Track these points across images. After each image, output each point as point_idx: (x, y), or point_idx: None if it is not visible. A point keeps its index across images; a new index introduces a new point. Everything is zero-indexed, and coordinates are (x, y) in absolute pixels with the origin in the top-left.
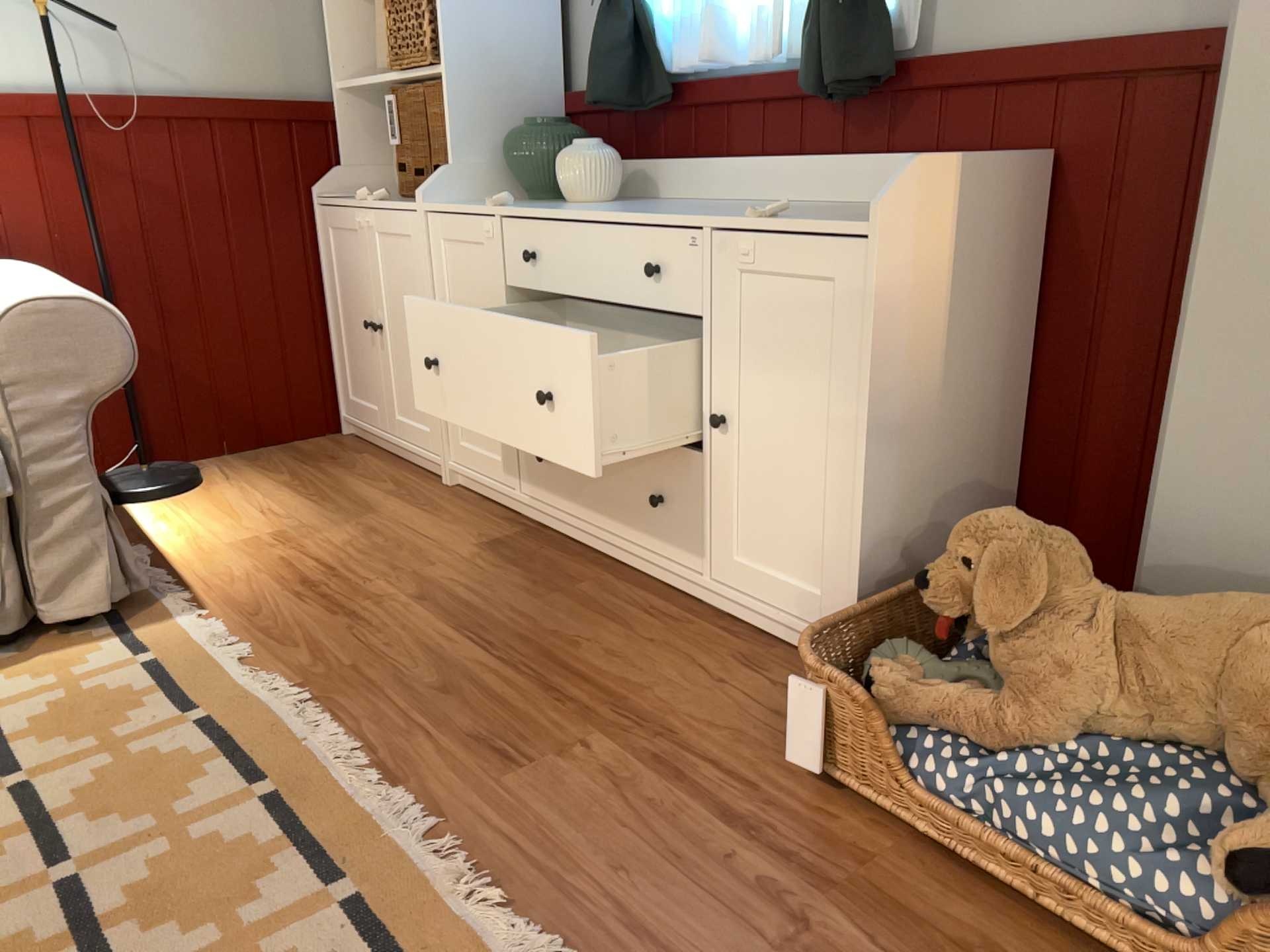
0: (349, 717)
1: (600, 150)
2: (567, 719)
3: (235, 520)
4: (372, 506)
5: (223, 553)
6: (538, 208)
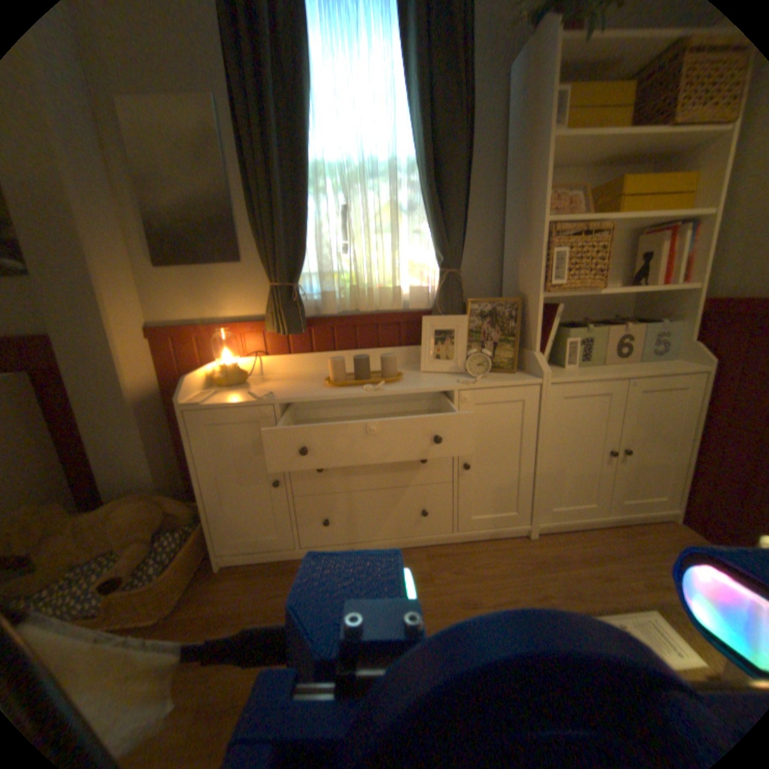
0: None
1: None
2: None
3: None
4: None
5: None
6: None
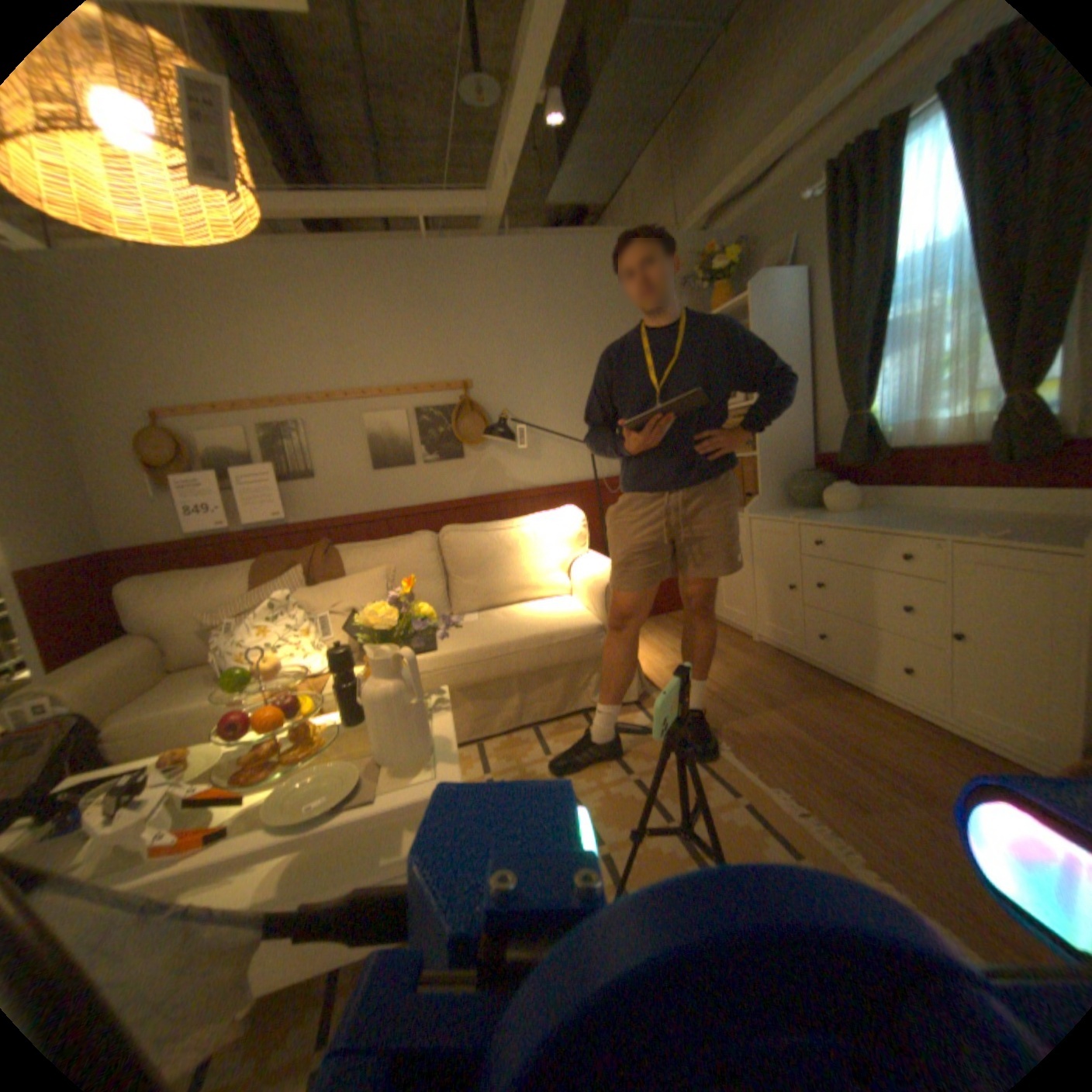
0: (766, 770)
1: (851, 486)
2: (888, 791)
3: (662, 655)
4: (723, 651)
5: (665, 672)
6: (822, 518)
